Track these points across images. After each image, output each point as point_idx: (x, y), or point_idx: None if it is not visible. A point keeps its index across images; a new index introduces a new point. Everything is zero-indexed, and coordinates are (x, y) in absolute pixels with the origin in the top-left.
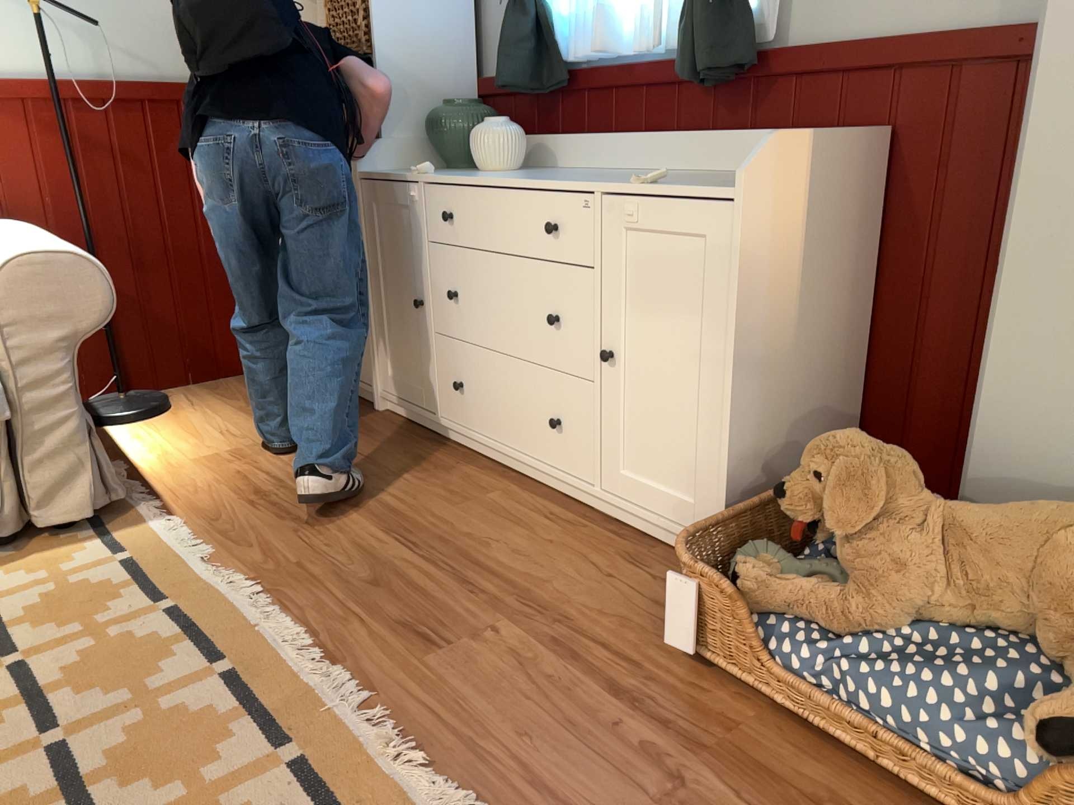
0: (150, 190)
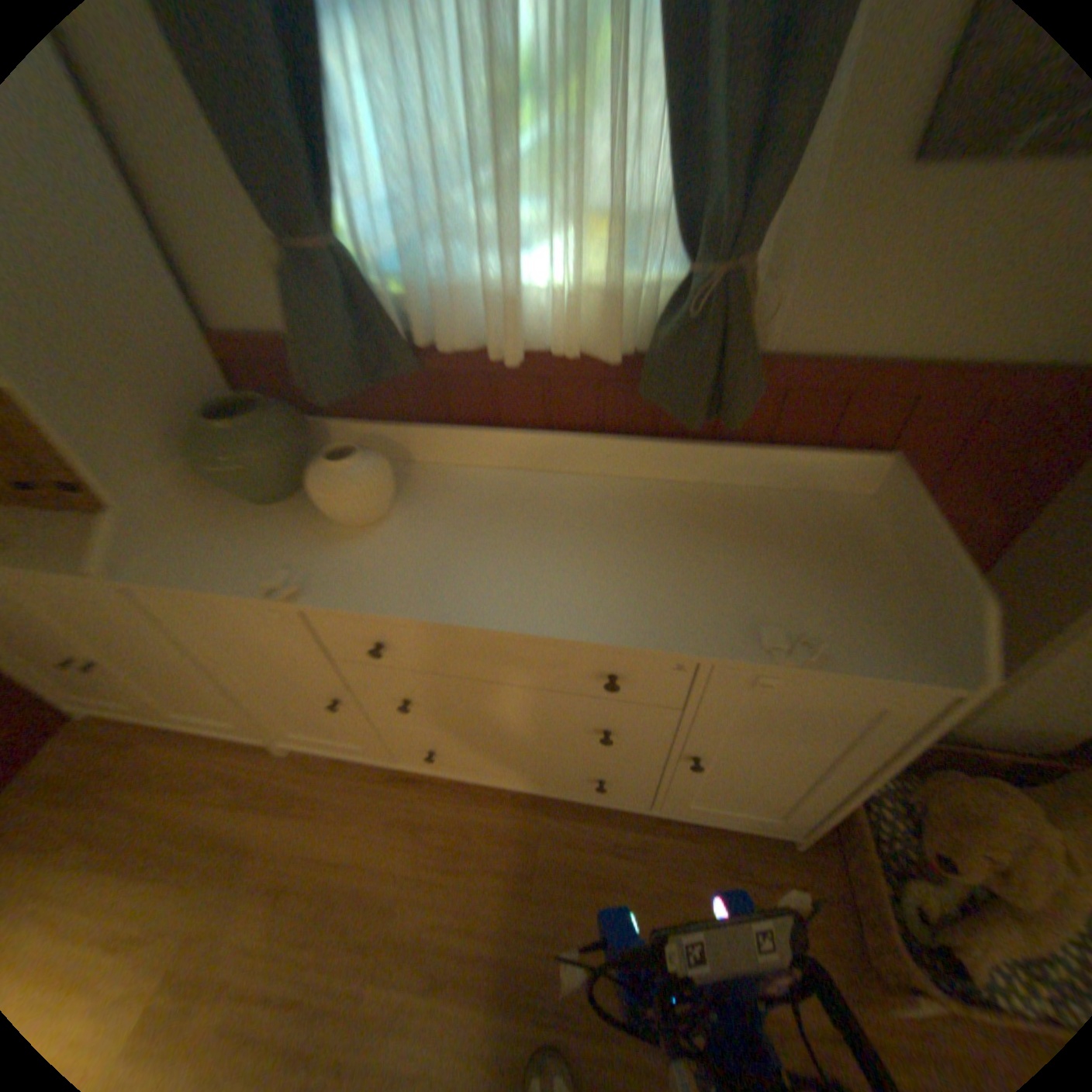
0: None
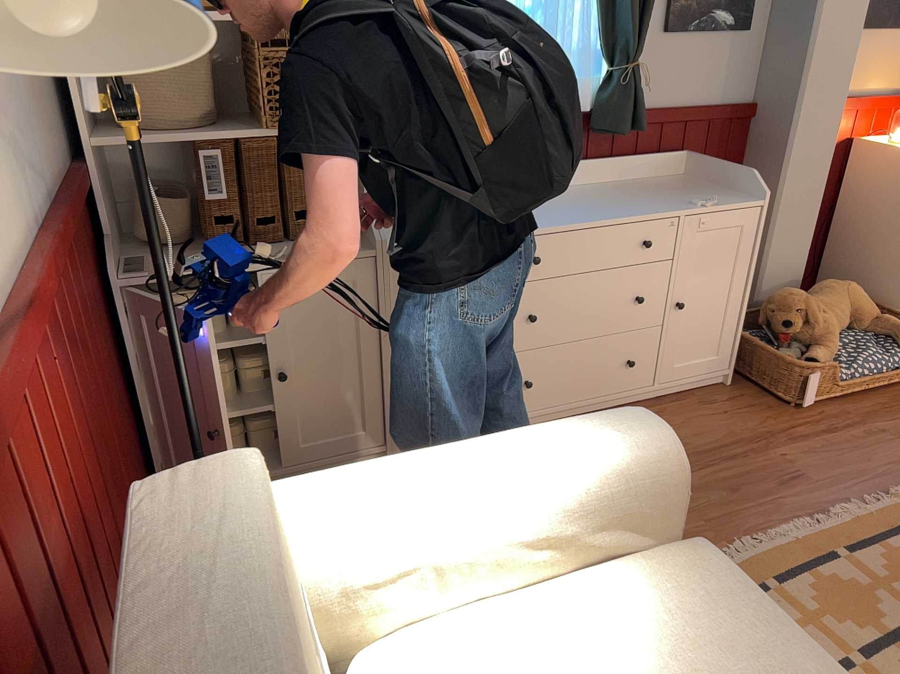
0: (89, 375)
